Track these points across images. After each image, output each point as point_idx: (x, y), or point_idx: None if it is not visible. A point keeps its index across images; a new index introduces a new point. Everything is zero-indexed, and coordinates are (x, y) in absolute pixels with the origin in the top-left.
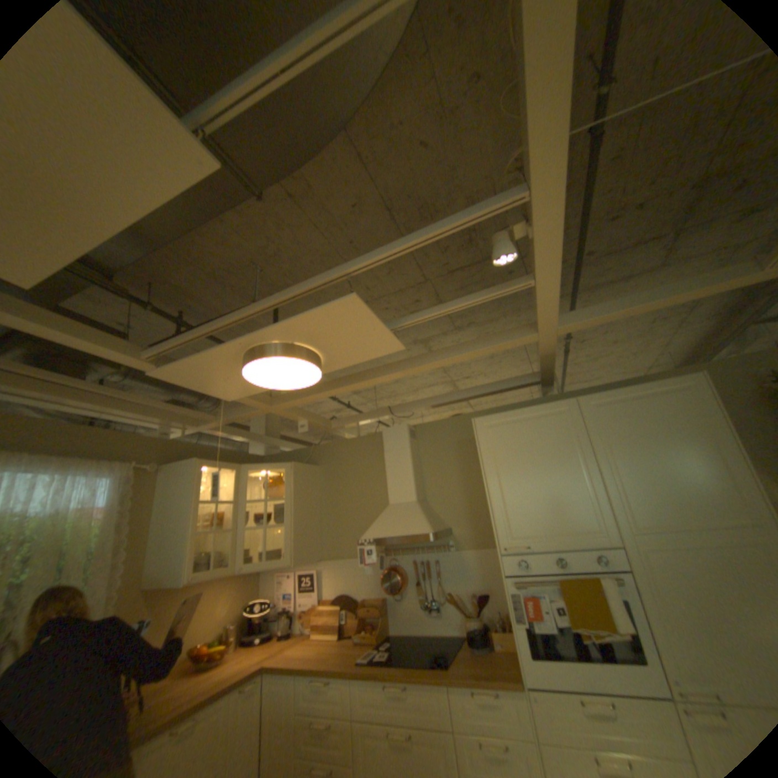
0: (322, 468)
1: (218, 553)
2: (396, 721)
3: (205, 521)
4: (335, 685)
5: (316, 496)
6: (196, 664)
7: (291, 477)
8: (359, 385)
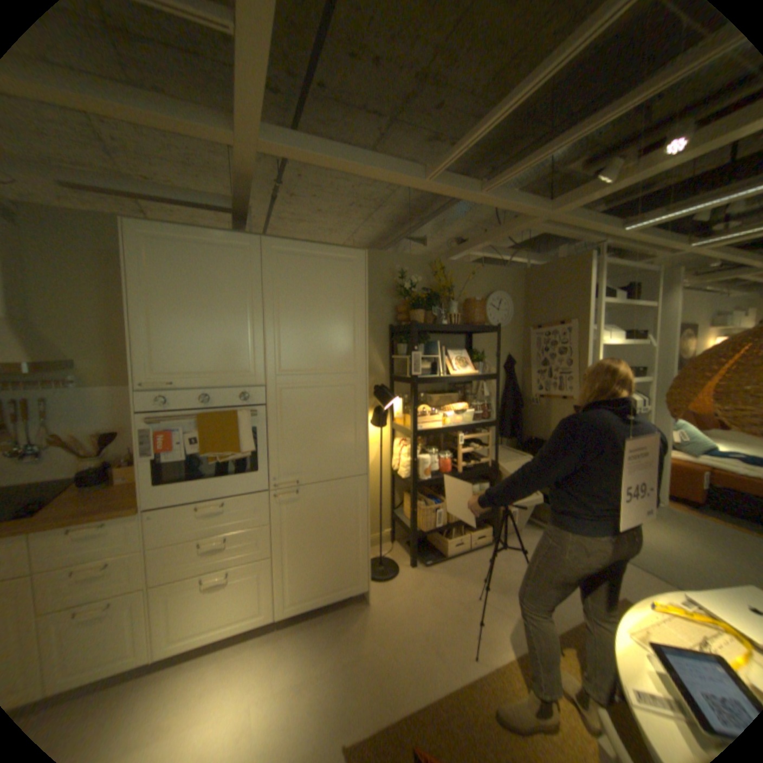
0: None
1: None
2: None
3: None
4: None
5: None
6: None
7: None
8: None
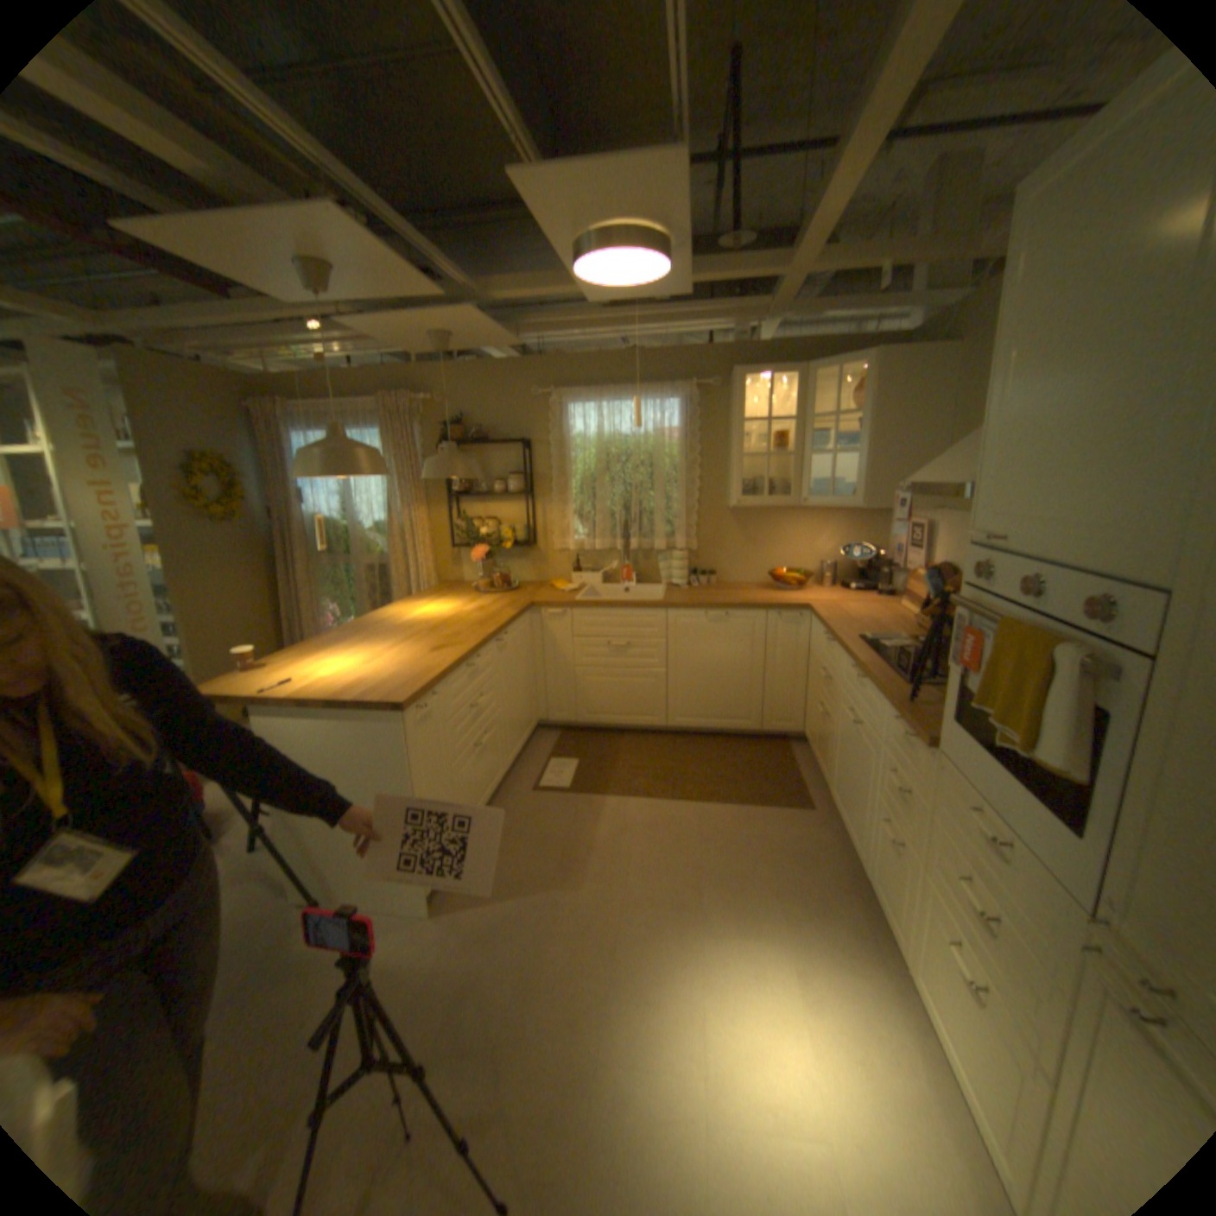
0: (967, 344)
1: (784, 479)
2: (857, 703)
3: (777, 440)
4: (836, 644)
5: (944, 400)
6: (777, 581)
7: (876, 372)
8: (839, 184)
